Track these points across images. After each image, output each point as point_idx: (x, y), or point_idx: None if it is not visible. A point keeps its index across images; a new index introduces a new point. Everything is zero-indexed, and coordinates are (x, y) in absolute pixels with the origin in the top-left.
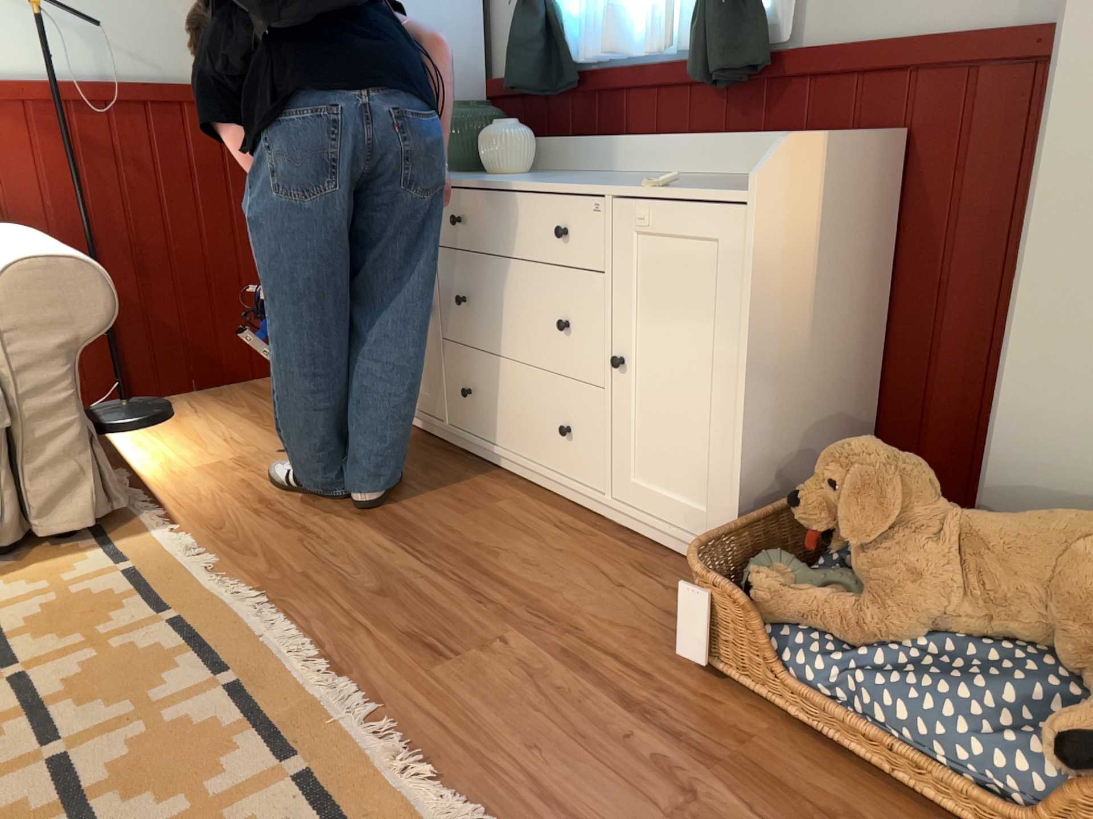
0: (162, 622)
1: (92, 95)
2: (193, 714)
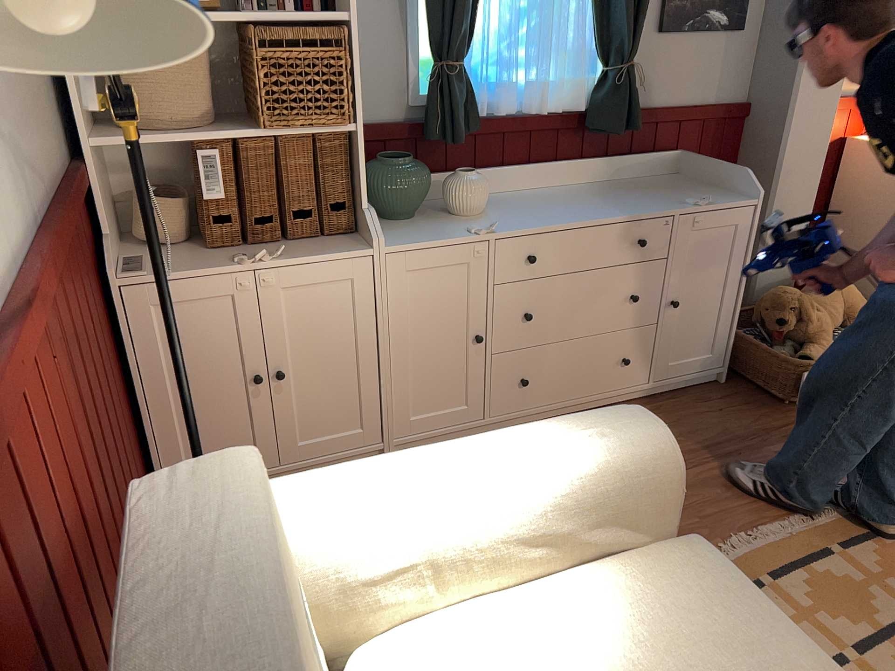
0: (775, 585)
1: (55, 252)
2: (872, 564)
